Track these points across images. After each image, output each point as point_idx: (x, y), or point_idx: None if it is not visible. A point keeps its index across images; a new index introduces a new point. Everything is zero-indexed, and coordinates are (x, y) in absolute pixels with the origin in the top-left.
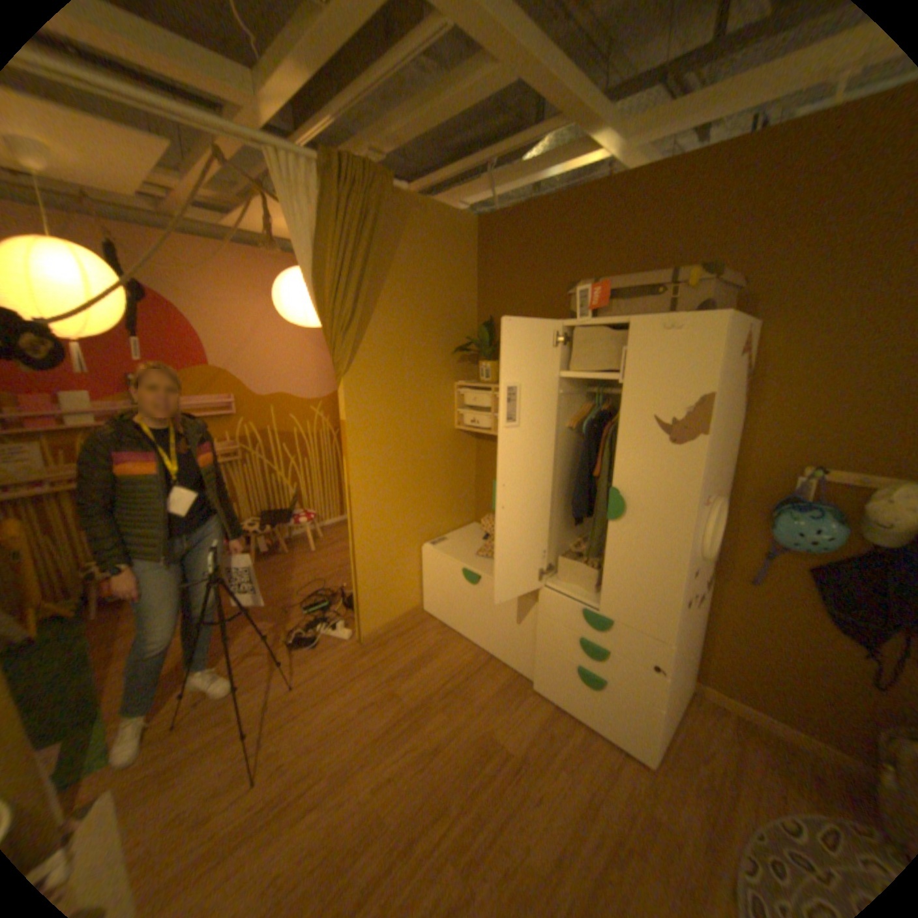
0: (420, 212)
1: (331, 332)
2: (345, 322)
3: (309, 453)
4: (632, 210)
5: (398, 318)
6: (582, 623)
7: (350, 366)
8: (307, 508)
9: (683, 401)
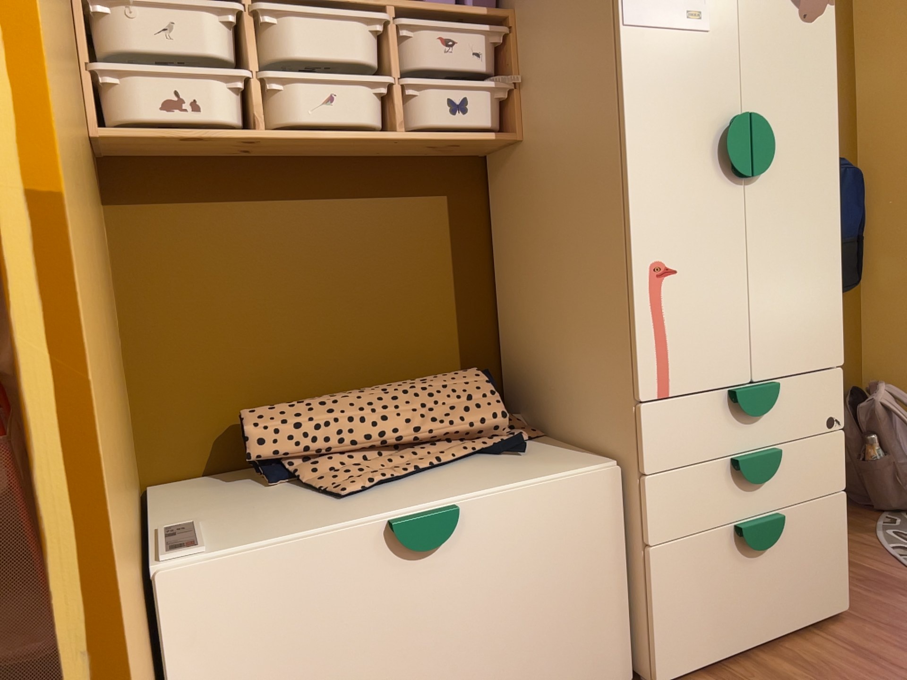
0: None
1: None
2: None
3: None
4: None
5: None
6: (727, 425)
7: None
8: None
9: None
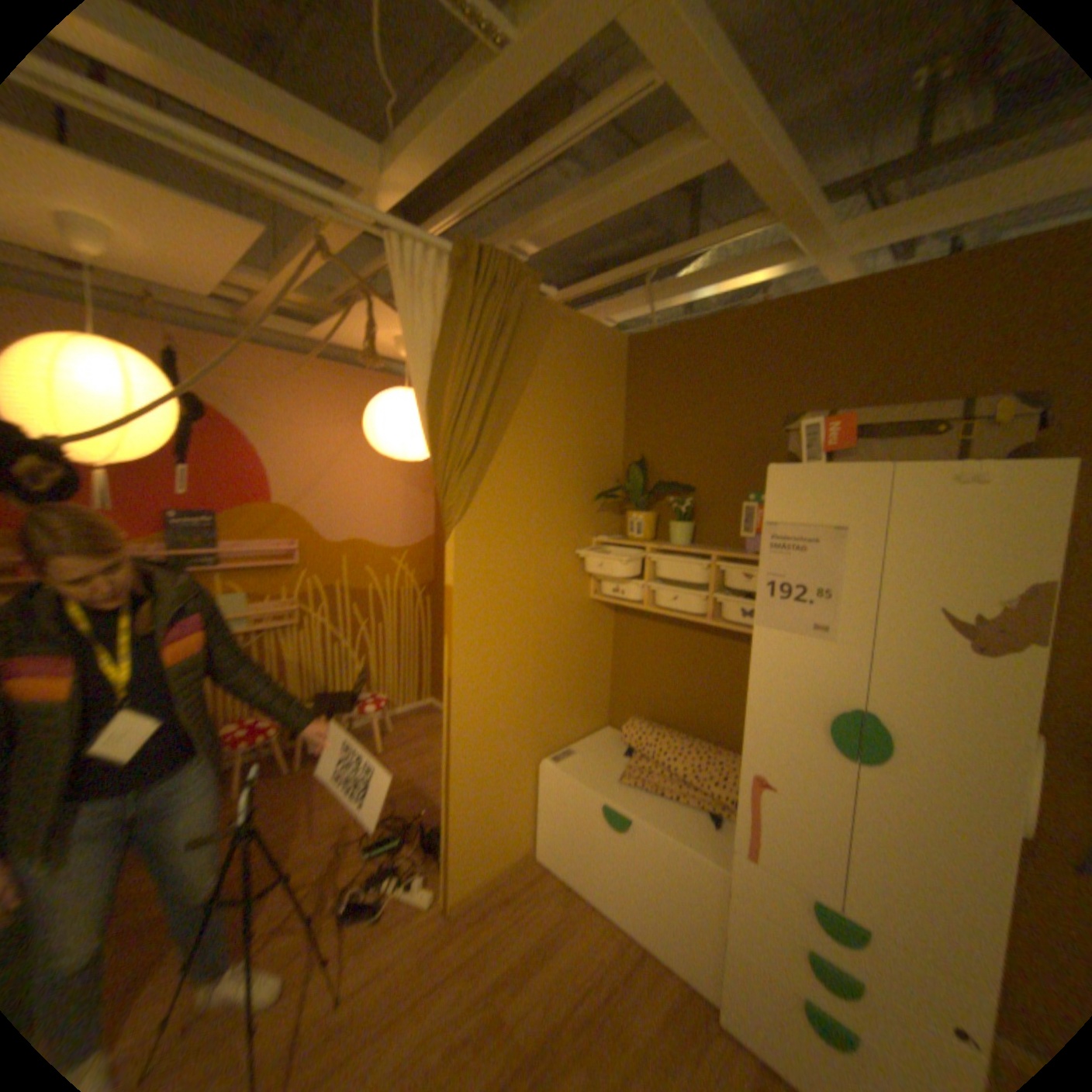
0: (565, 325)
1: (445, 467)
2: (466, 455)
3: (386, 616)
4: (849, 329)
5: (531, 452)
6: (811, 924)
7: (467, 512)
8: (377, 689)
9: (997, 589)
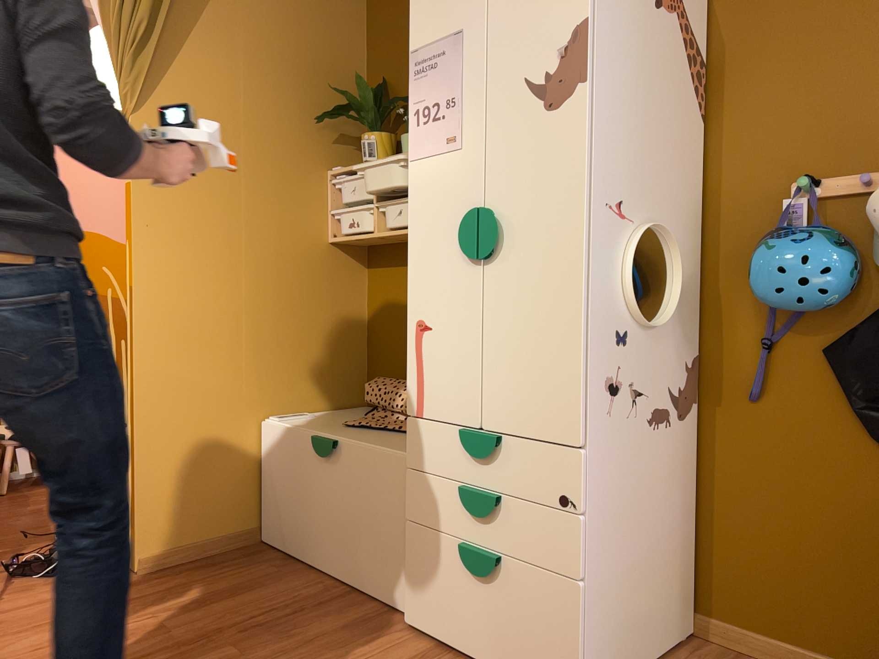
0: None
1: (120, 51)
2: (141, 36)
3: None
4: None
5: (233, 56)
6: (462, 458)
7: (147, 103)
8: None
9: (554, 44)
